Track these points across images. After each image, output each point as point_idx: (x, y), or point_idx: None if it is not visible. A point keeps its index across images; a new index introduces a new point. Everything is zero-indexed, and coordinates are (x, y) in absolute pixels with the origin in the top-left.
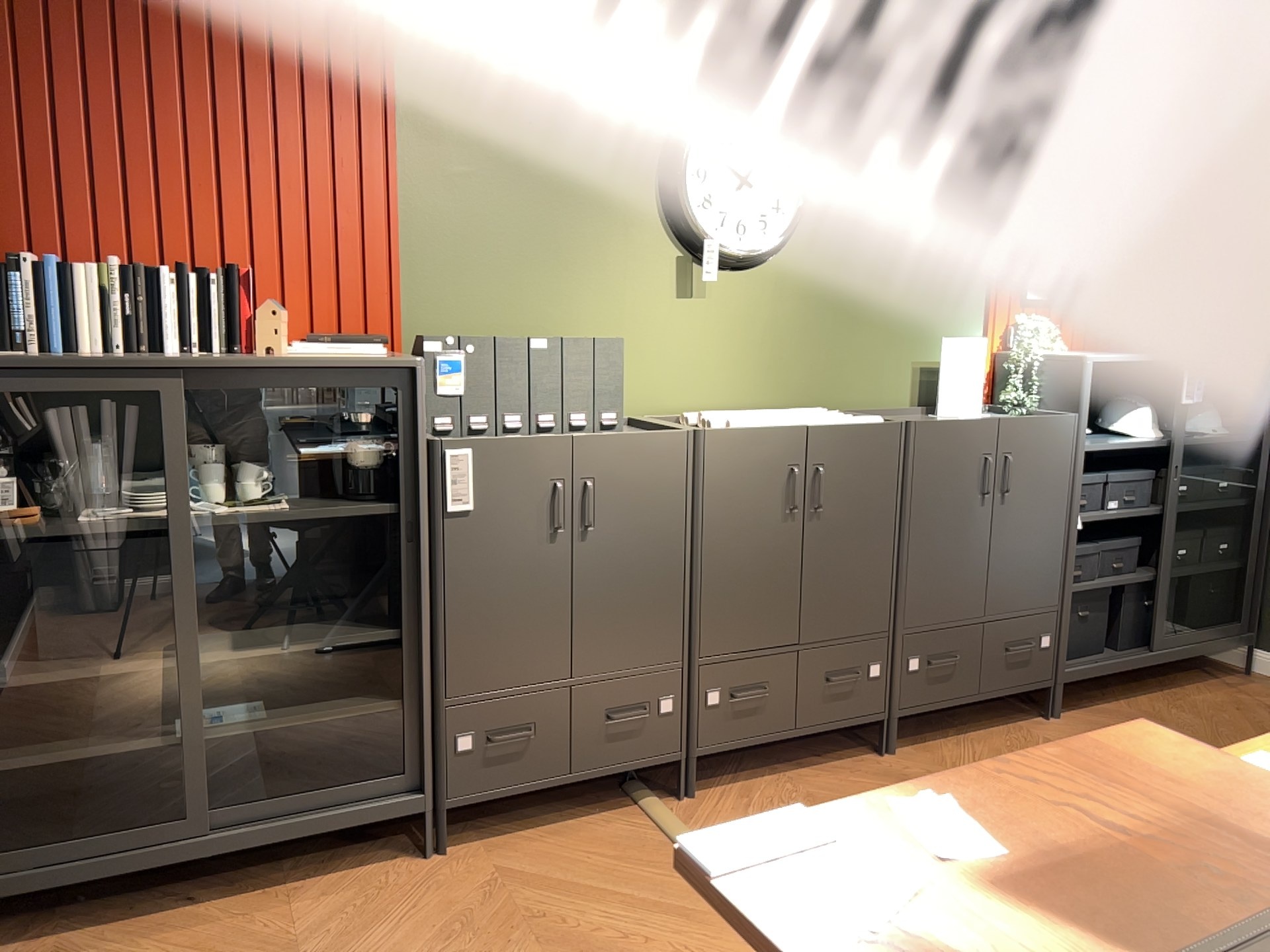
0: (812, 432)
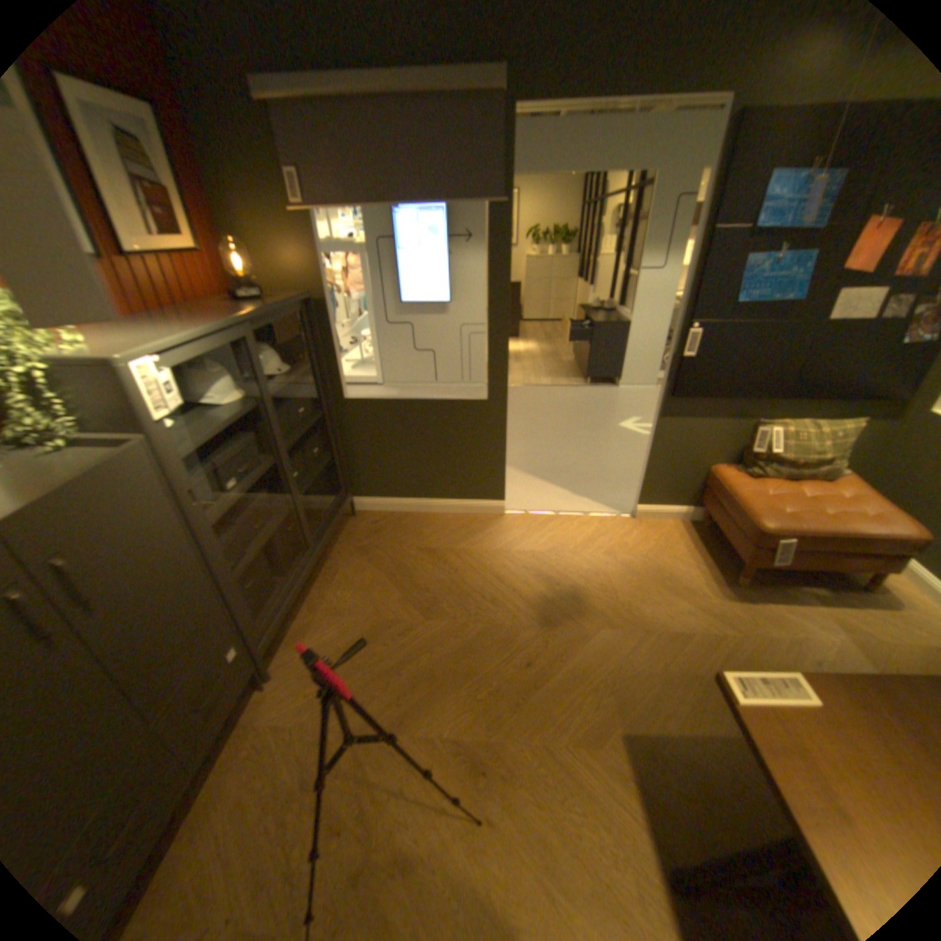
0: None
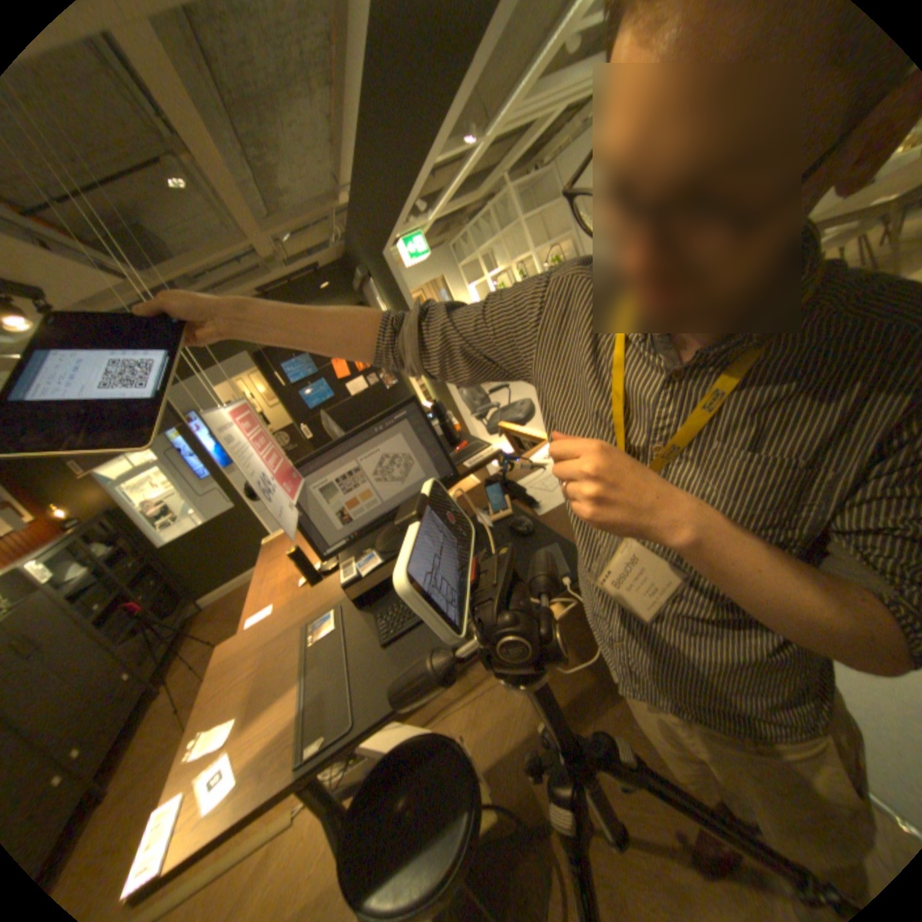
0: None
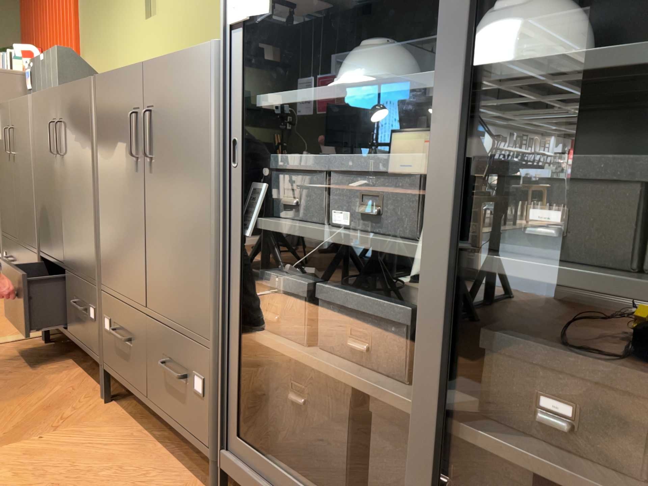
0: (58, 92)
